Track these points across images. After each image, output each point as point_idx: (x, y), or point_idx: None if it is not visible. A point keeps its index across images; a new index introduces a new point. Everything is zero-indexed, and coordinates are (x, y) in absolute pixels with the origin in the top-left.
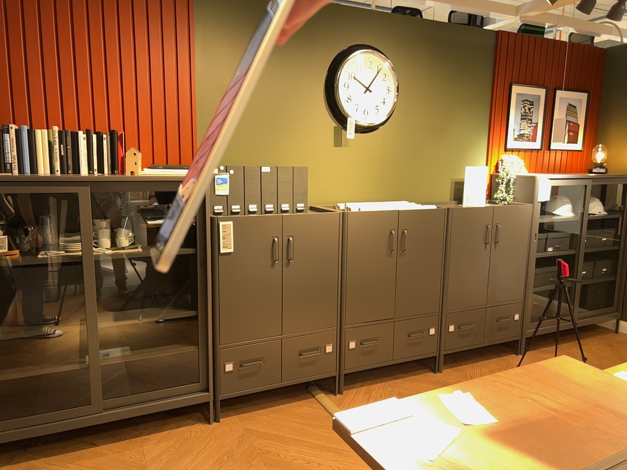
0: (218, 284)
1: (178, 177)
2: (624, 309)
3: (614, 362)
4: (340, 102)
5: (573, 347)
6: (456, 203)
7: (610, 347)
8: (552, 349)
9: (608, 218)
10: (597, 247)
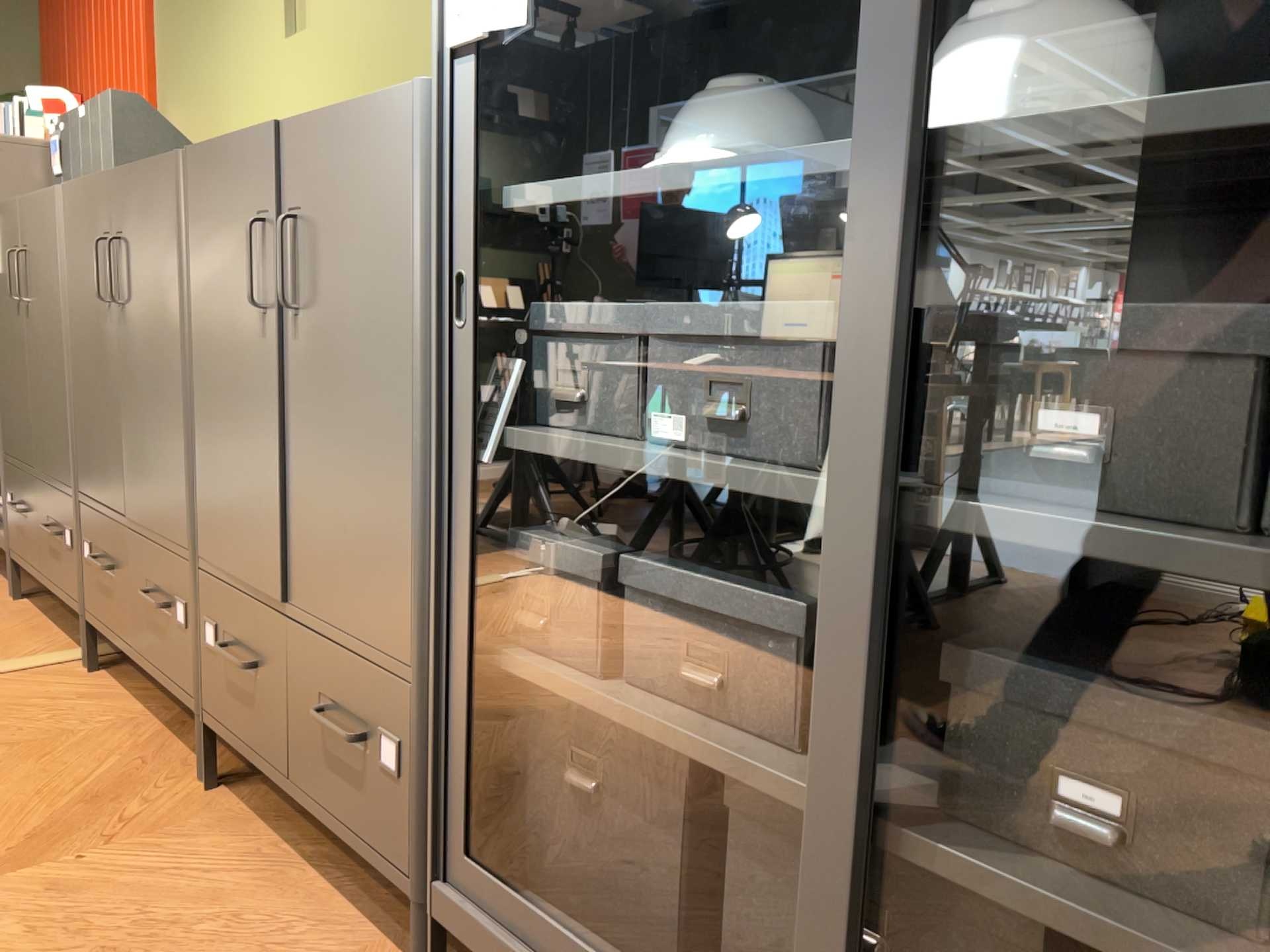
0: None
1: None
2: None
3: None
4: None
5: None
6: None
7: None
8: None
9: None
10: None
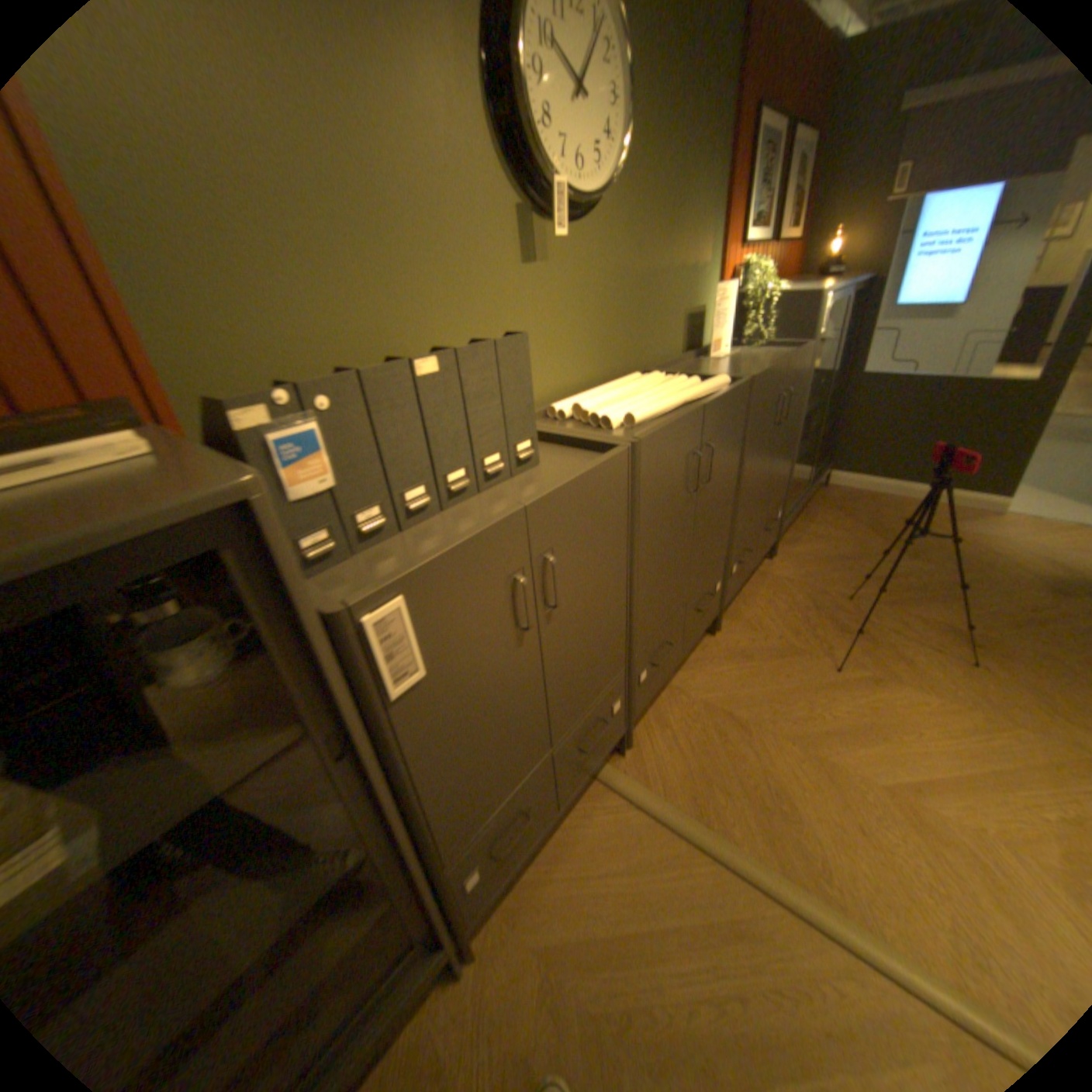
0: (408, 768)
1: (92, 528)
2: (833, 457)
3: (866, 534)
4: (532, 121)
5: (809, 524)
6: (694, 356)
7: (840, 511)
8: (792, 534)
9: (843, 342)
10: (826, 385)
